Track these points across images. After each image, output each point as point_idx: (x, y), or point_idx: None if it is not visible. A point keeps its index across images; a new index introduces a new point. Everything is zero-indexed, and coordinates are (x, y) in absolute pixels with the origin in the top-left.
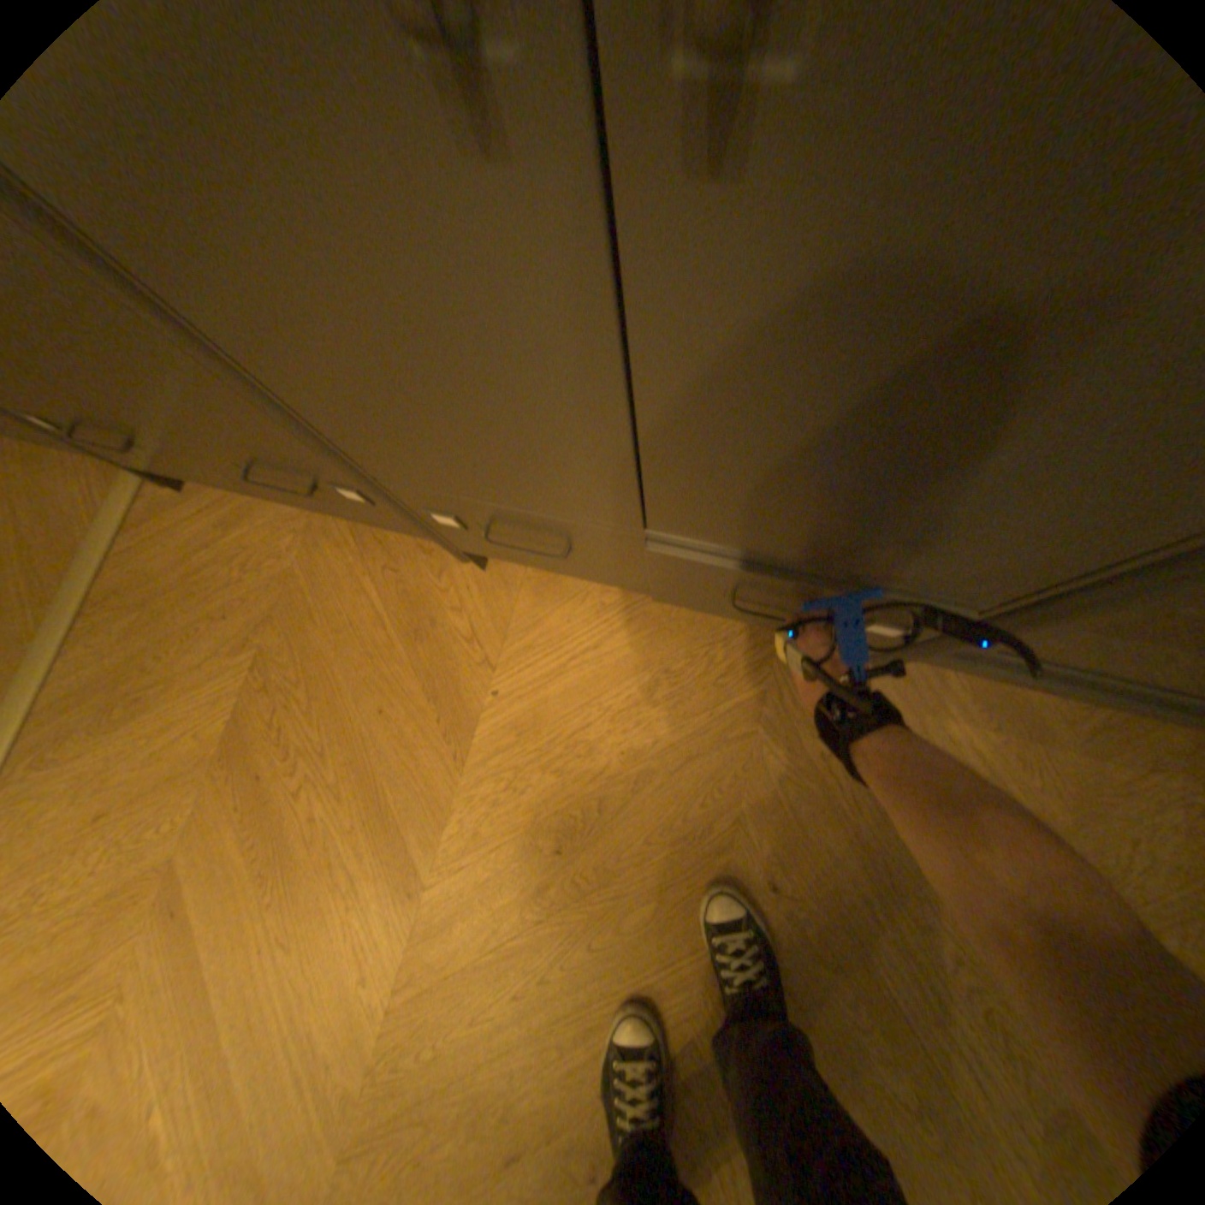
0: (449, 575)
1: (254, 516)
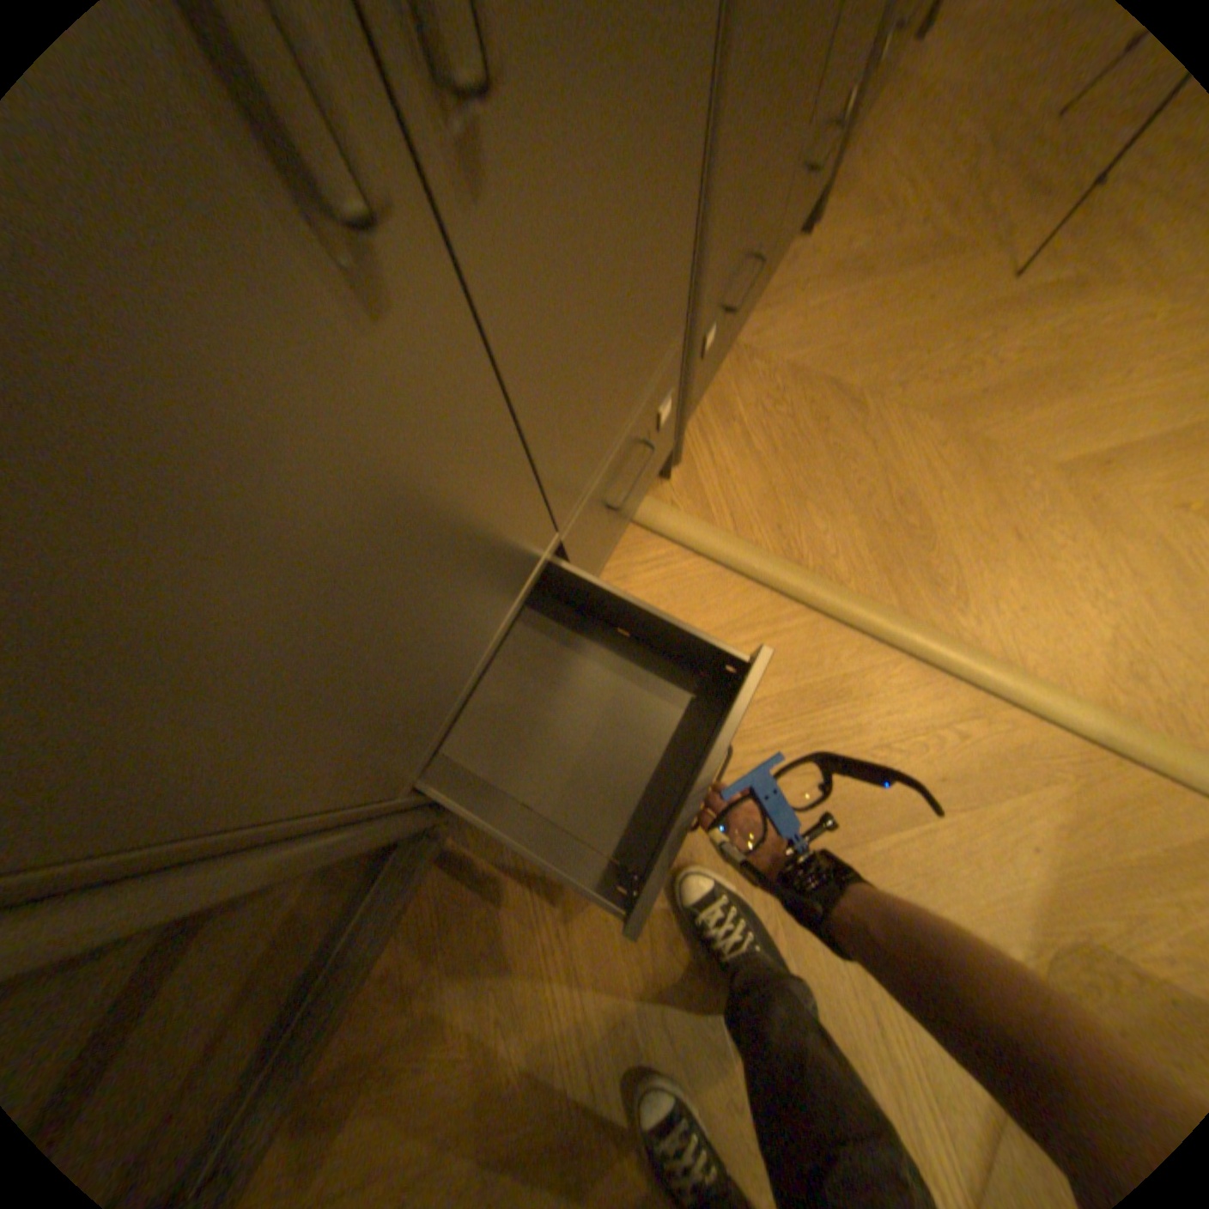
0: (821, 242)
1: (729, 389)
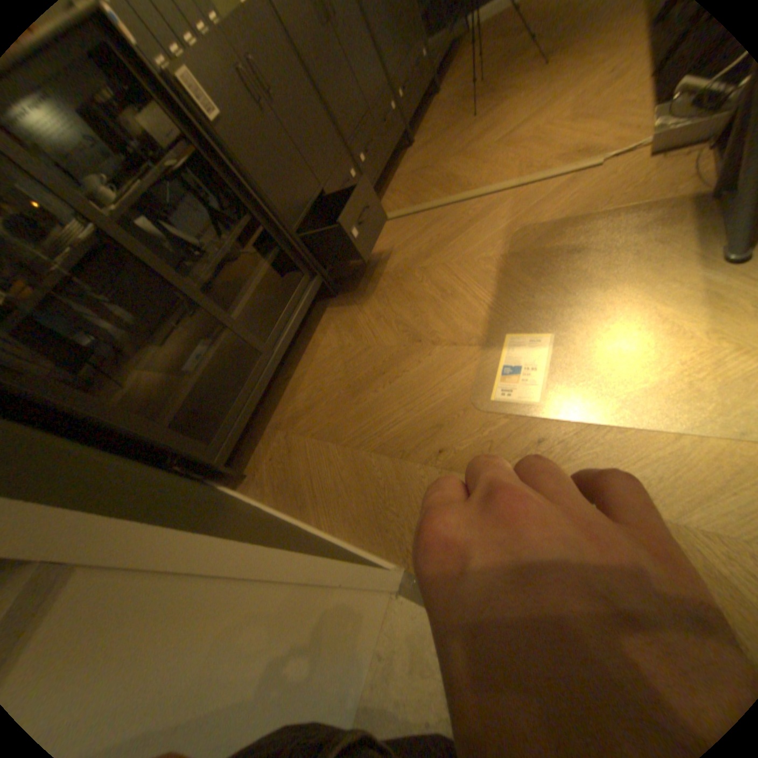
0: (416, 143)
1: (394, 185)
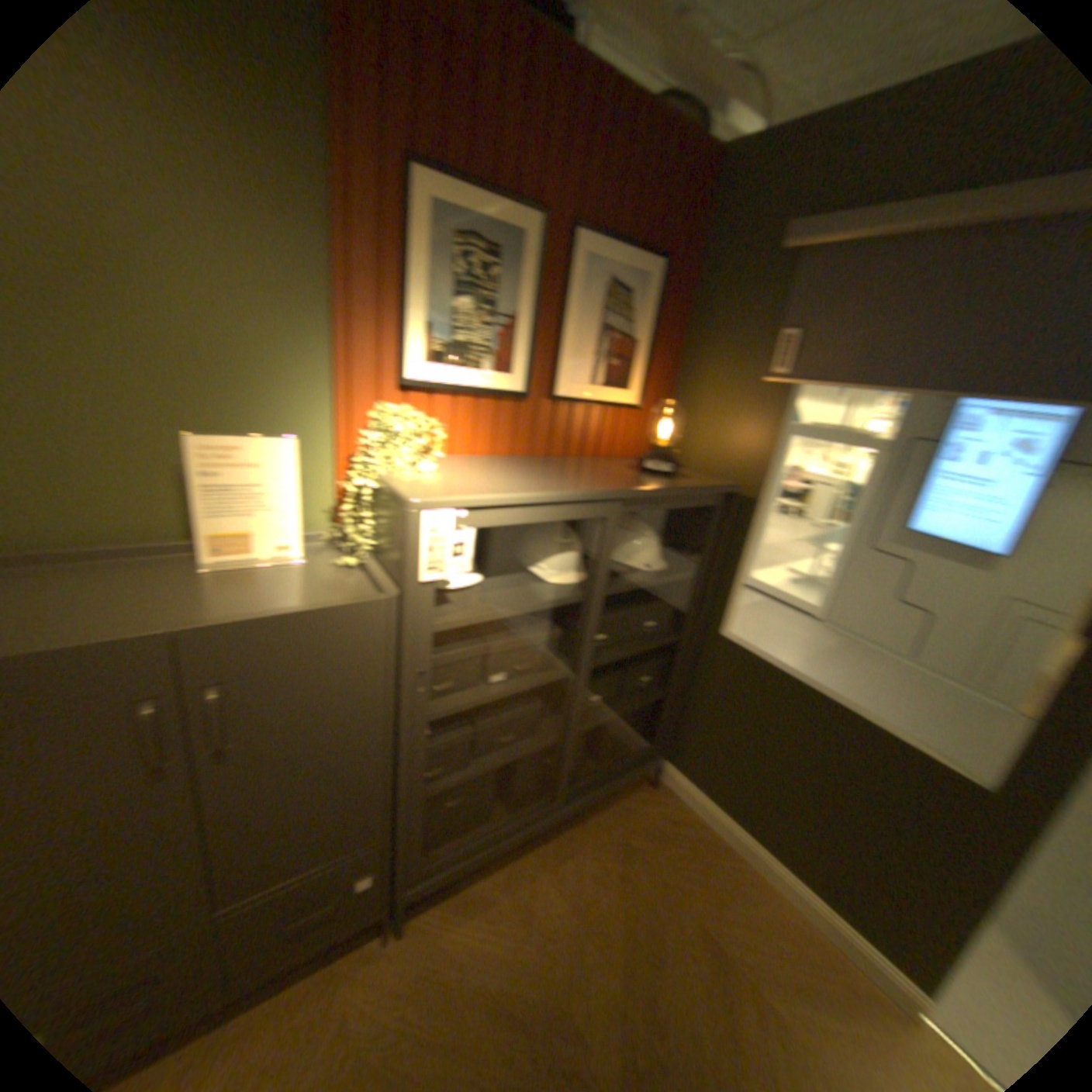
0: None
1: None
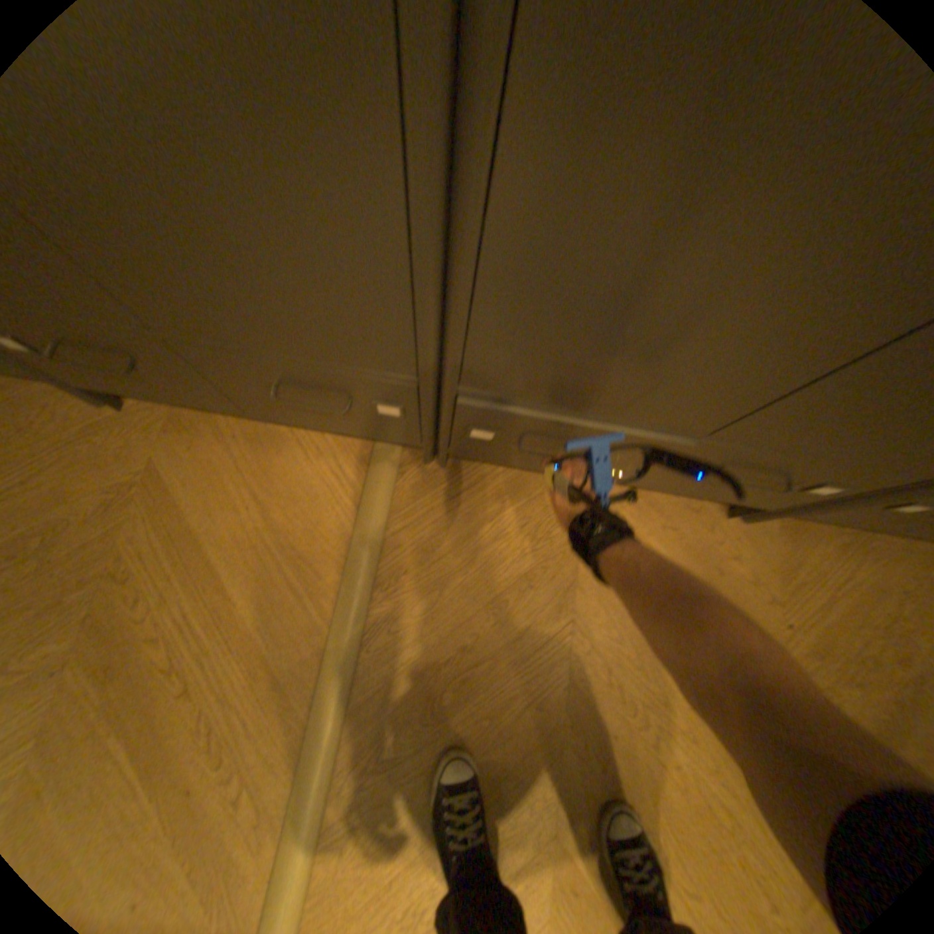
0: (721, 530)
1: (530, 489)
